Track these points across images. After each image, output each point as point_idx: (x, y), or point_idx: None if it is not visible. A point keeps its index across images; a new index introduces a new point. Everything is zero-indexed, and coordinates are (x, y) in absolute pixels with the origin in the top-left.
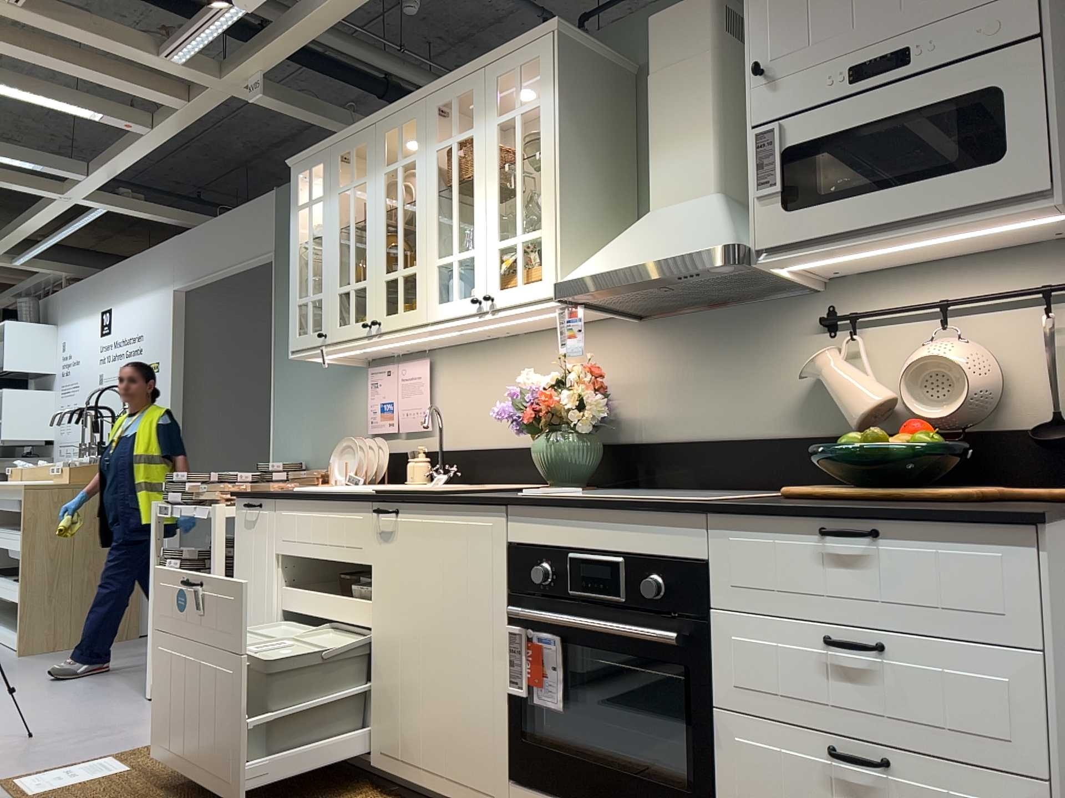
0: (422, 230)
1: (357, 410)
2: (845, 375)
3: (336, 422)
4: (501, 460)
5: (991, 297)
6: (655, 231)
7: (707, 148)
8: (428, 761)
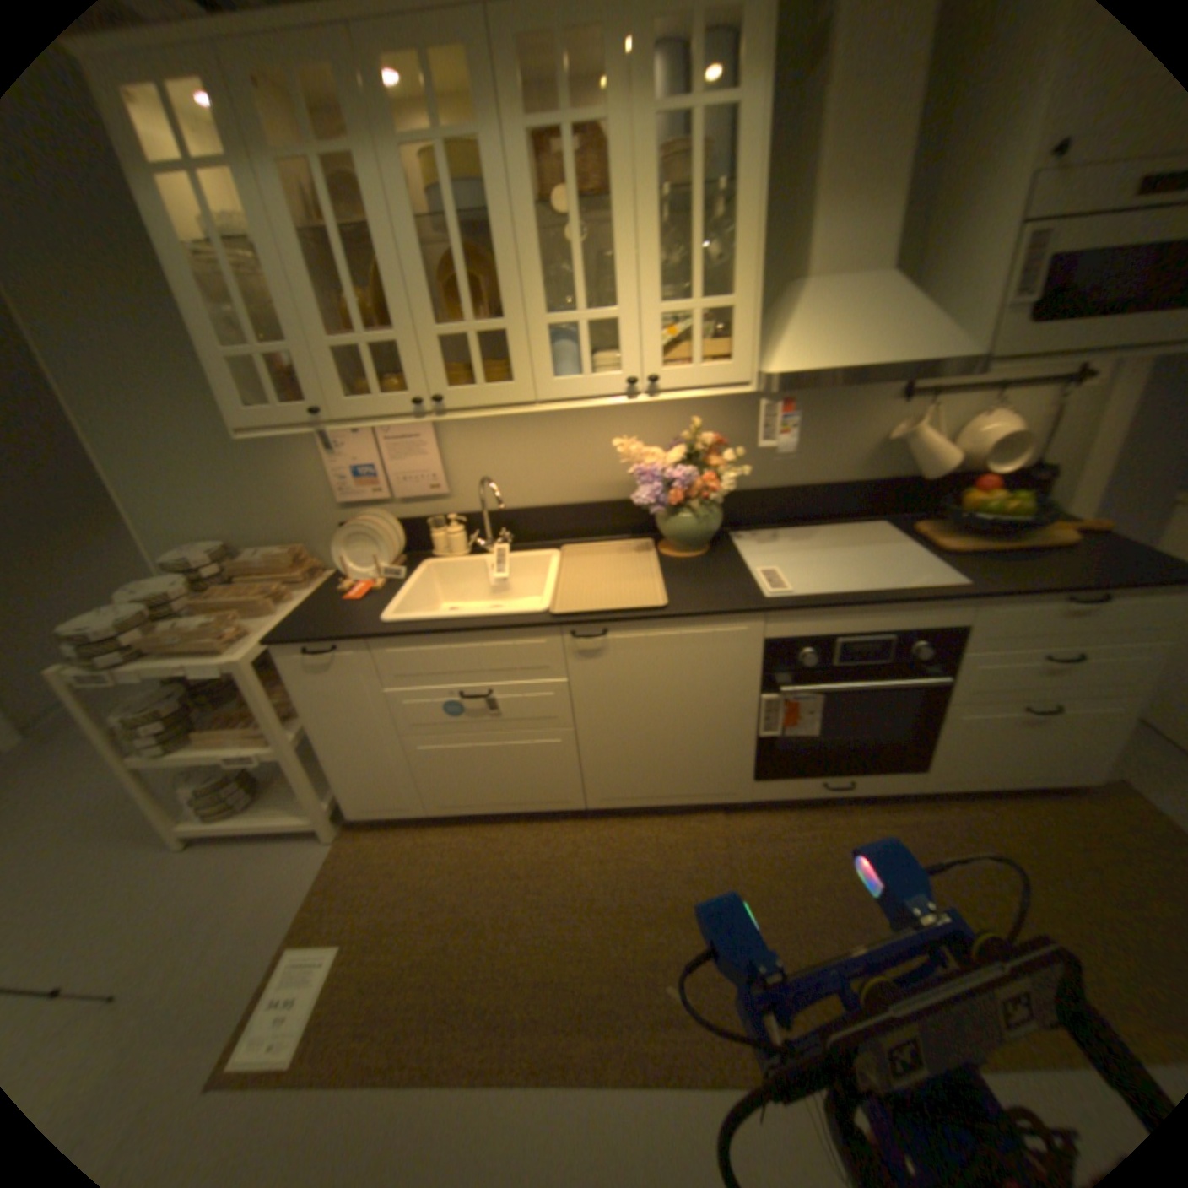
0: (513, 268)
1: (306, 475)
2: (940, 441)
3: (267, 492)
4: (561, 519)
5: (1041, 380)
6: (861, 315)
7: (897, 211)
8: (665, 794)
